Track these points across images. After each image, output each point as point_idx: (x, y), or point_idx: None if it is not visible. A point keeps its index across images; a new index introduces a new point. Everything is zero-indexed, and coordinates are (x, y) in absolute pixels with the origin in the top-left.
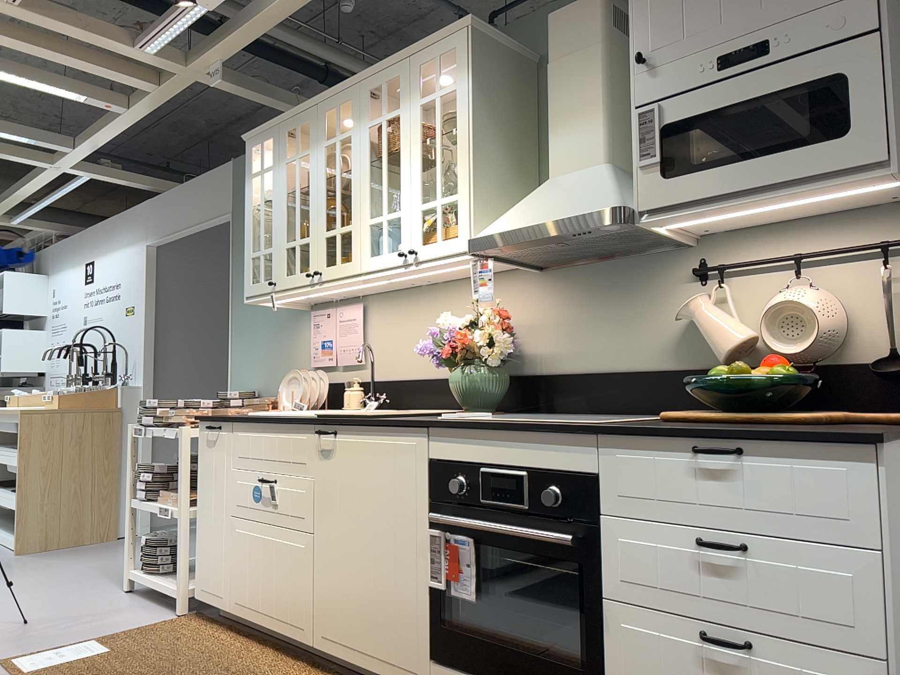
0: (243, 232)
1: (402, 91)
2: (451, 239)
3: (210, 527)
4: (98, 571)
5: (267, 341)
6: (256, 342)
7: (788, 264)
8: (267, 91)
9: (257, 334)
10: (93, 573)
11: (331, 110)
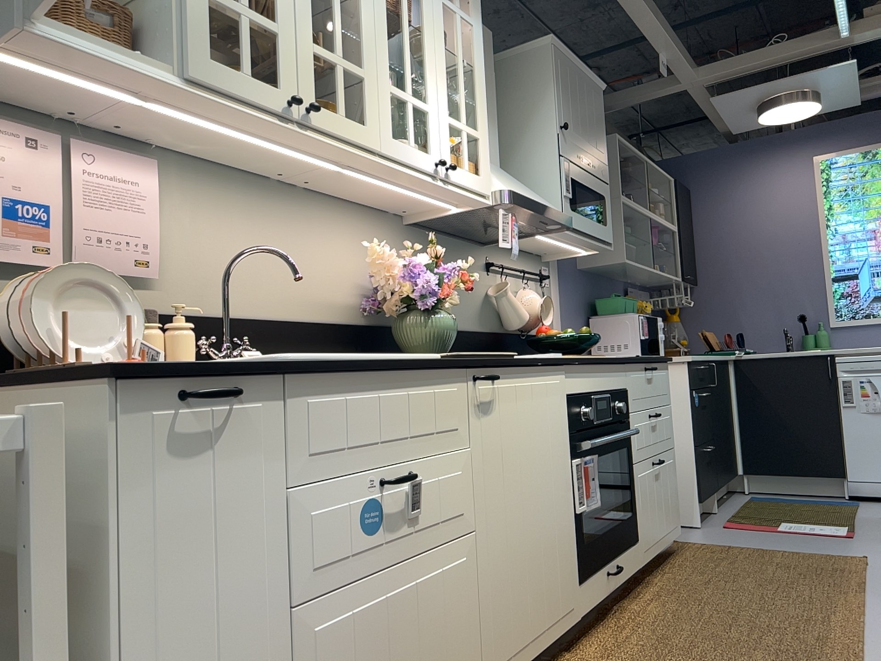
0: None
1: None
2: (476, 175)
3: None
4: None
5: None
6: None
7: (516, 273)
8: None
9: None
10: None
11: None
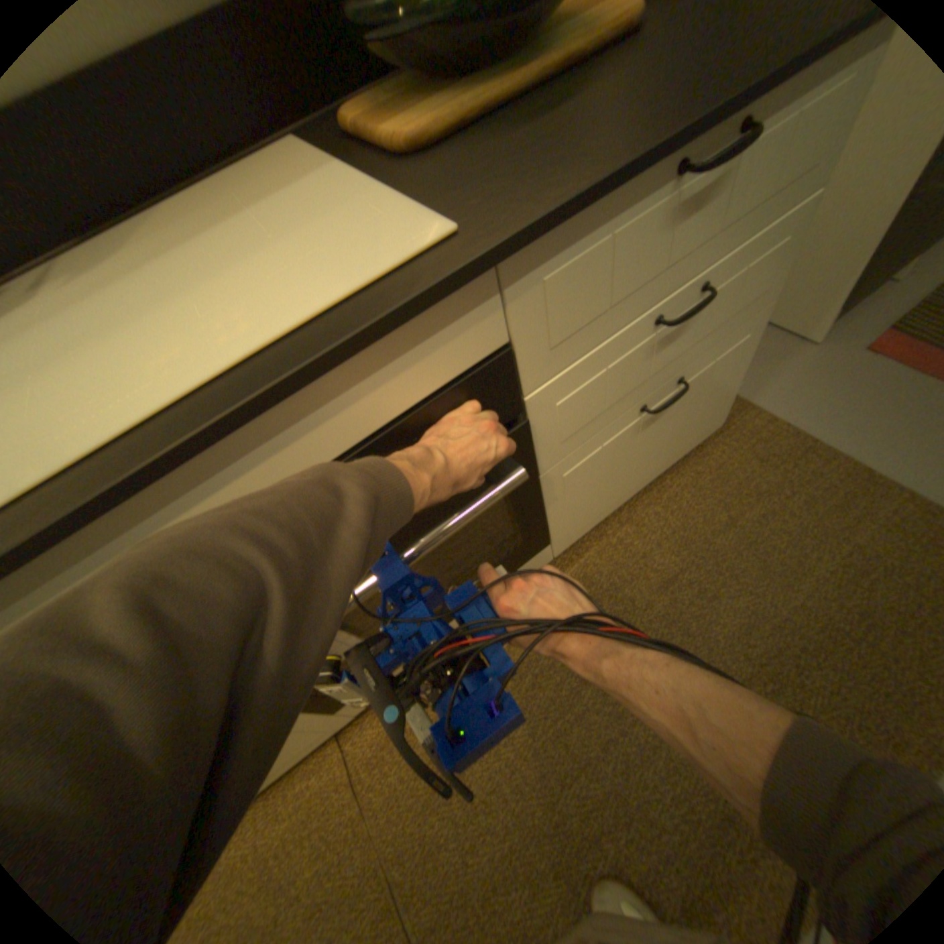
0: None
1: None
2: None
3: None
4: None
5: None
6: None
7: None
8: None
9: None
10: None
11: None
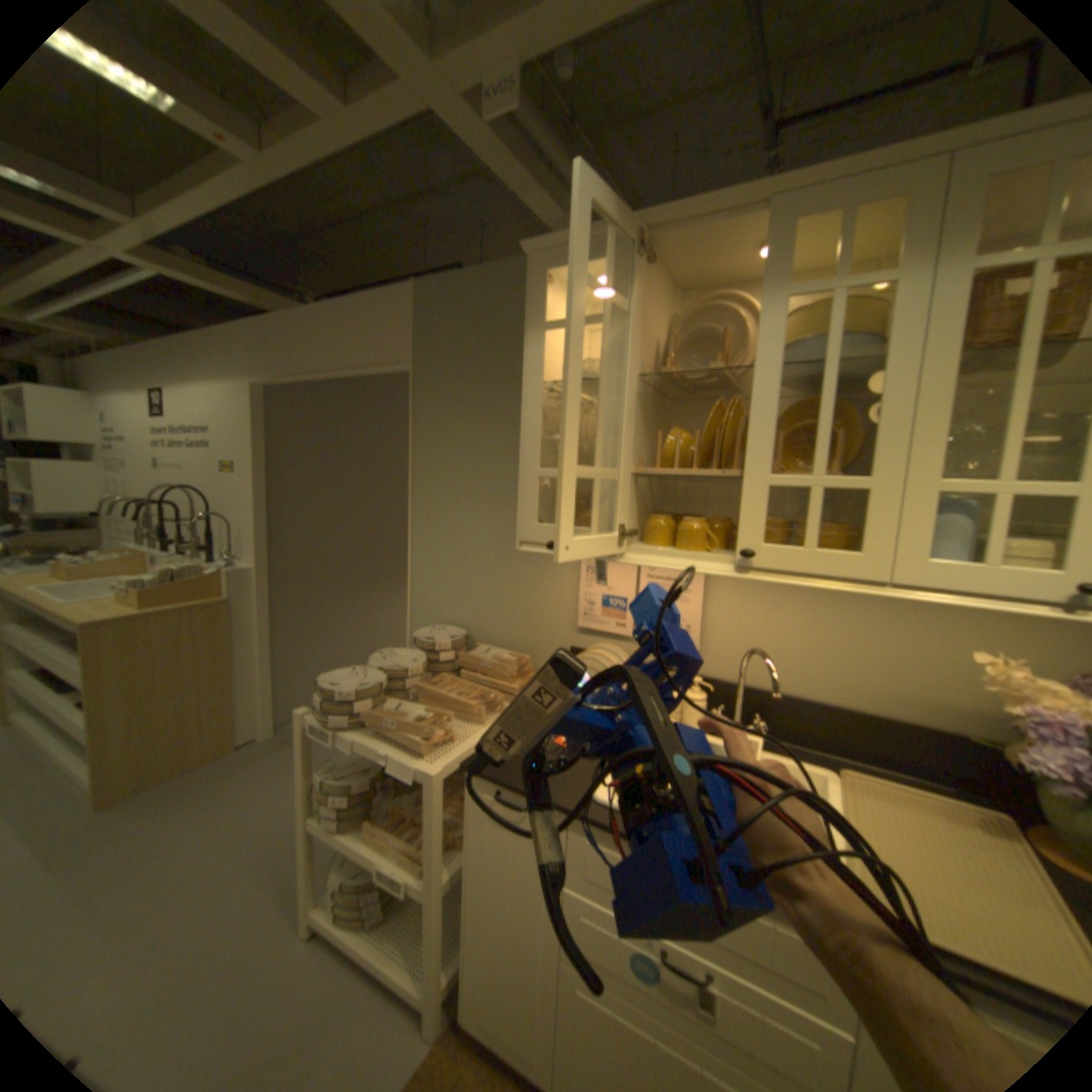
0: (434, 397)
1: None
2: None
3: (499, 952)
4: (237, 865)
5: (483, 567)
6: (463, 564)
7: None
8: (529, 163)
9: (463, 552)
10: (233, 874)
11: (820, 211)
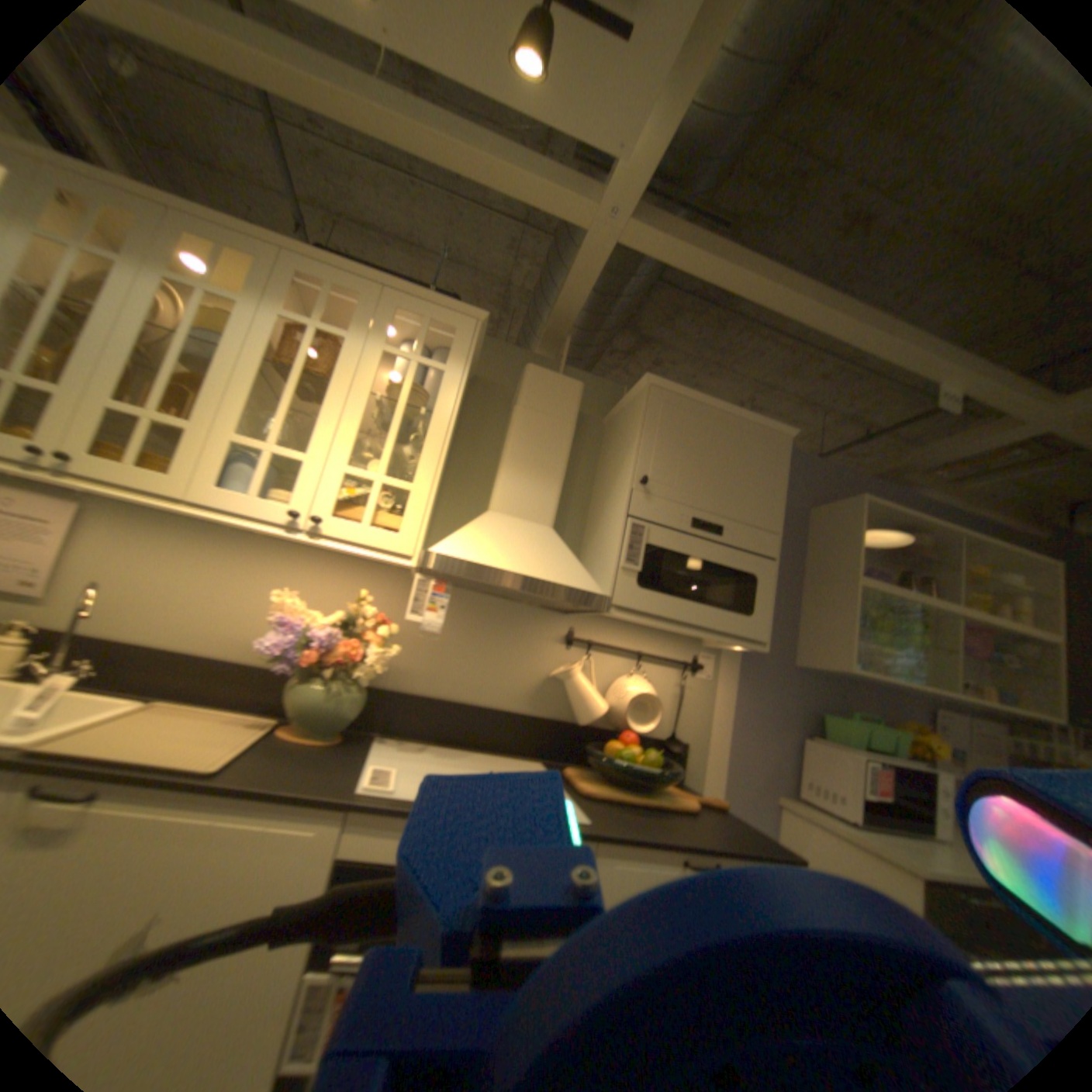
0: None
1: (360, 316)
2: (384, 532)
3: None
4: None
5: None
6: None
7: (626, 656)
8: None
9: None
10: None
11: (200, 237)
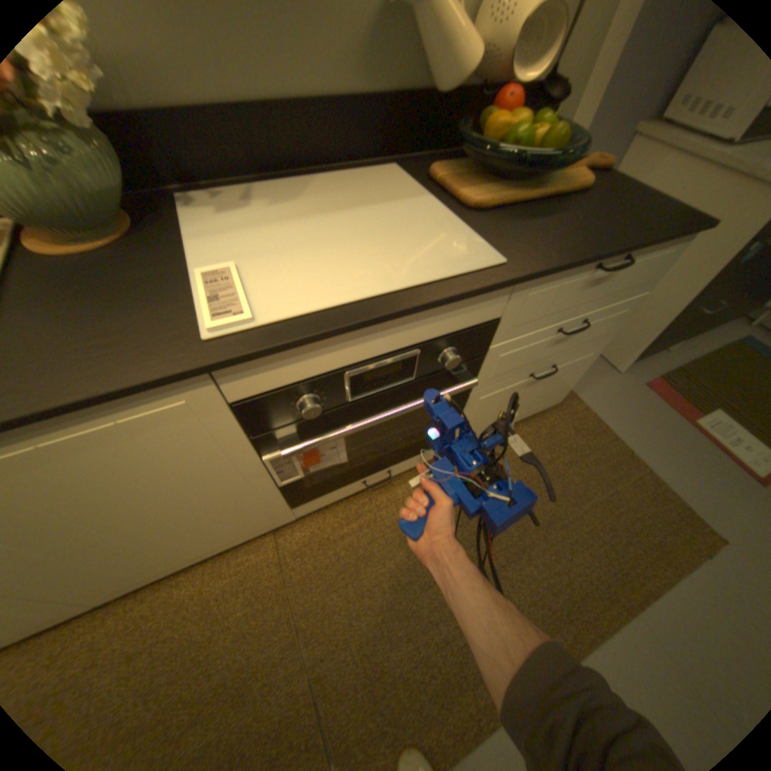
0: None
1: None
2: None
3: None
4: None
5: None
6: None
7: None
8: None
9: None
10: None
11: None
